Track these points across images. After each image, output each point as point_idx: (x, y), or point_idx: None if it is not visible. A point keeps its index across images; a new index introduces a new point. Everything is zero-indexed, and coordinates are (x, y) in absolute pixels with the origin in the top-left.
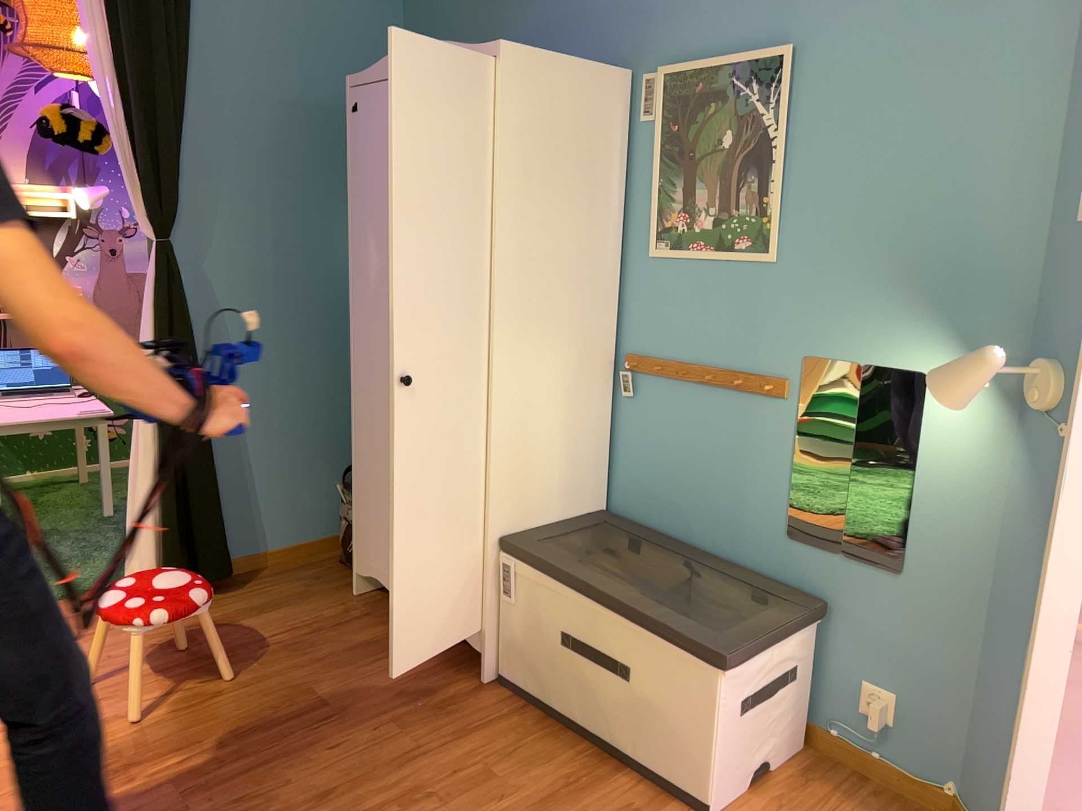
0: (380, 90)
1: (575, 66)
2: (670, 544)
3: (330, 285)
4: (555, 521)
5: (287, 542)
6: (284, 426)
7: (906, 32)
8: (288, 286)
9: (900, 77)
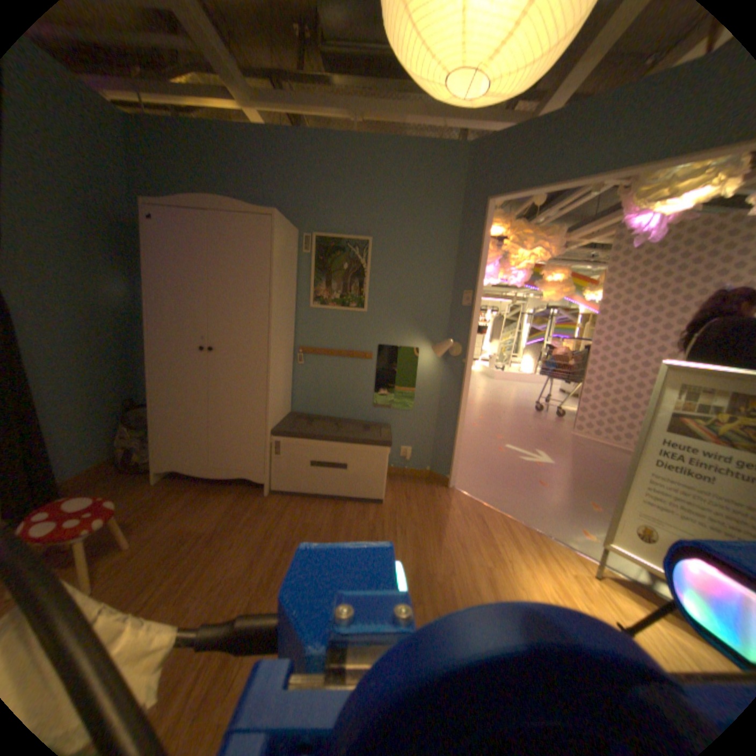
0: (174, 212)
1: (288, 225)
2: (328, 418)
3: (94, 315)
4: (281, 419)
5: (79, 472)
6: (72, 402)
7: (409, 242)
8: (69, 315)
9: (408, 256)
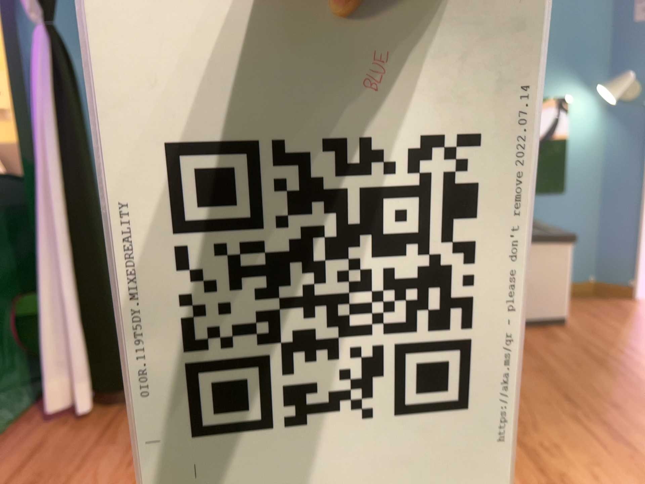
0: None
1: None
2: None
3: None
4: None
5: None
6: None
7: None
8: None
9: None
